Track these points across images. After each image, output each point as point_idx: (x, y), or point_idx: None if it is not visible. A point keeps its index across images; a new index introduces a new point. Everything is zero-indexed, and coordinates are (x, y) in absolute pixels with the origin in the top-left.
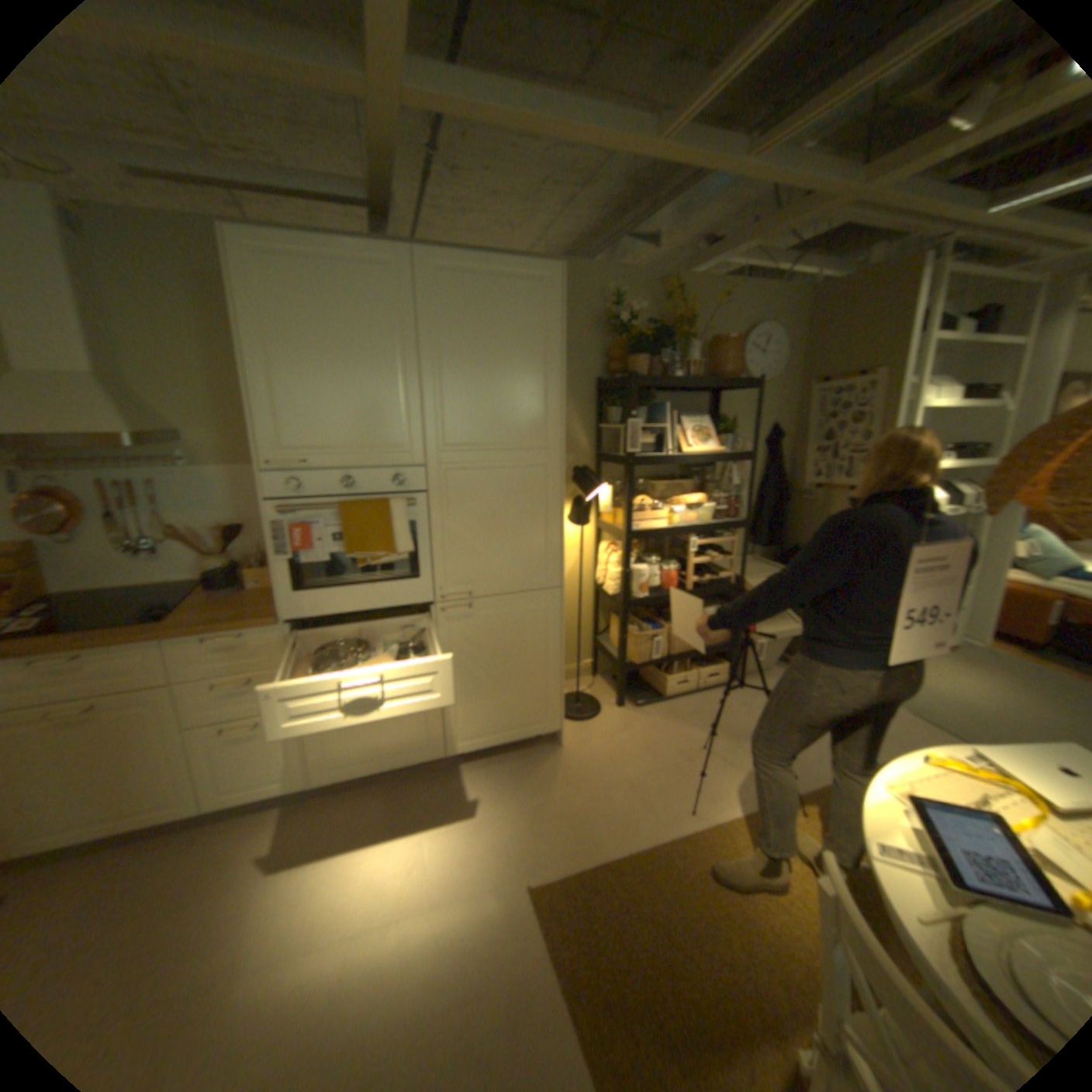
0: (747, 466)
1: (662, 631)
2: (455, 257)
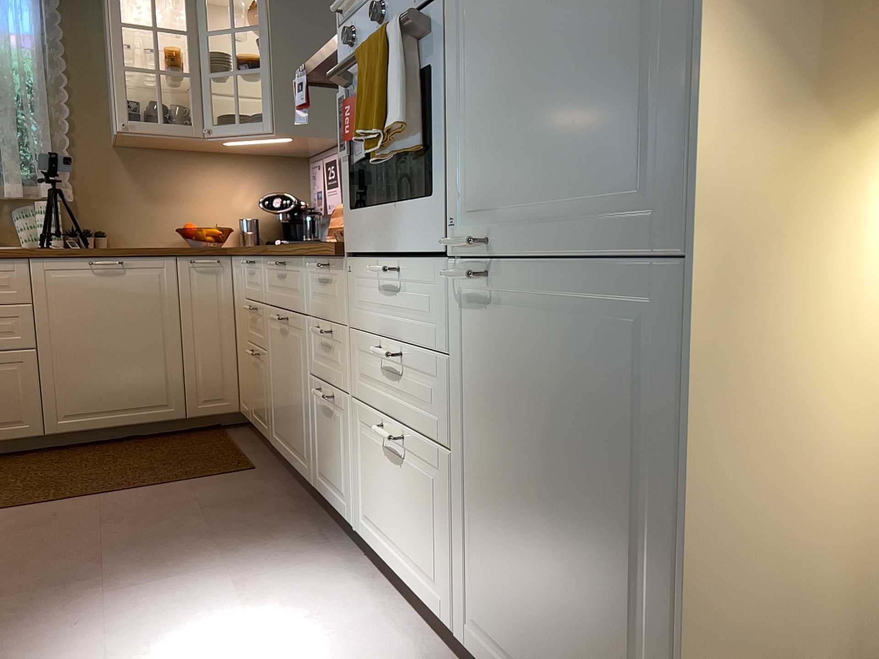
0: None
1: None
2: None
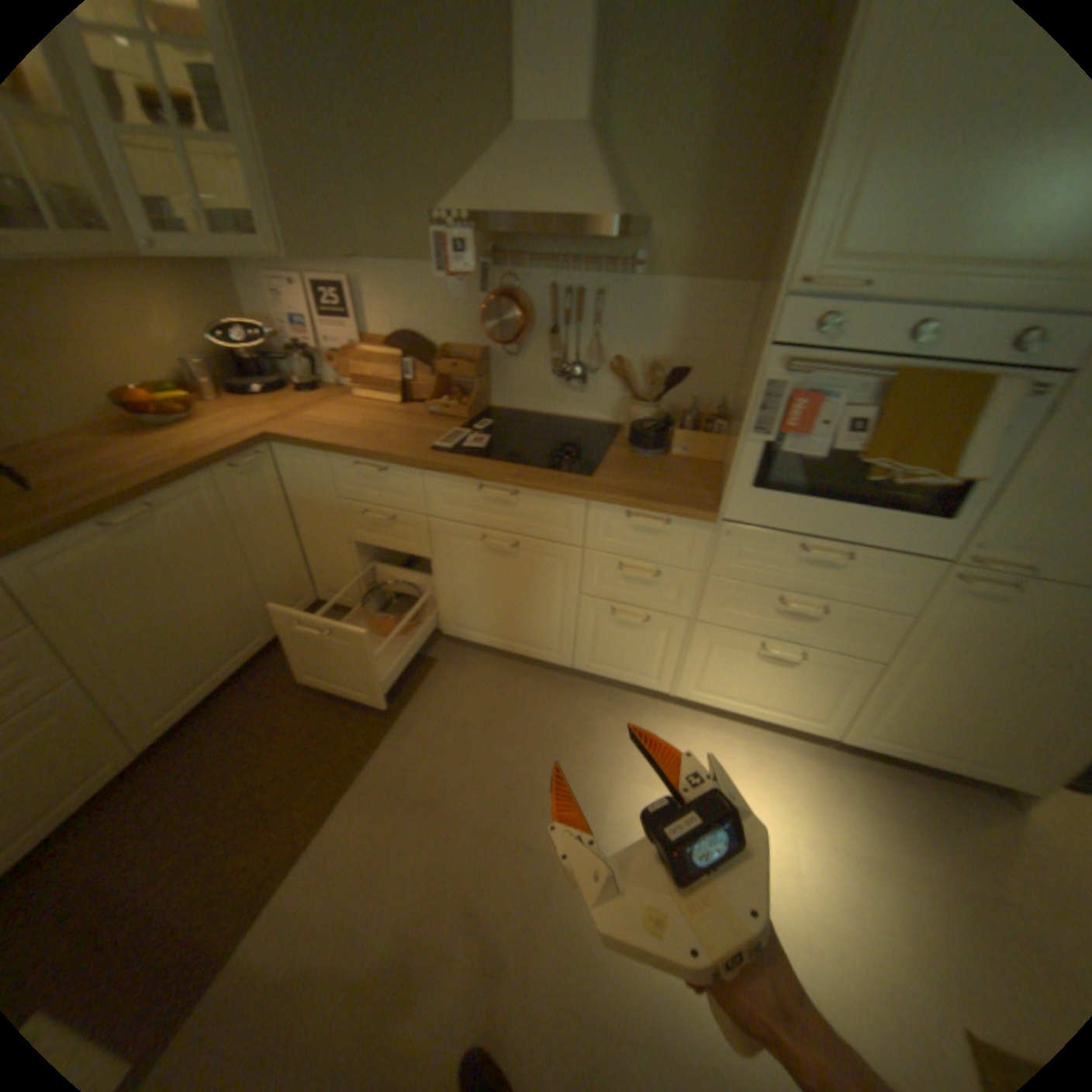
0: None
1: None
2: None
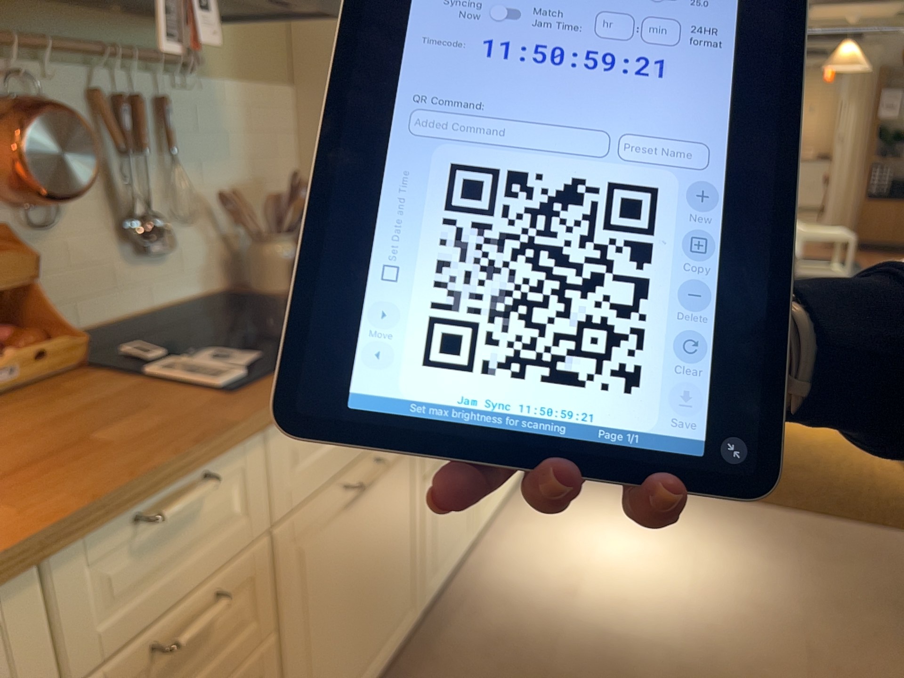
0: None
1: None
2: None
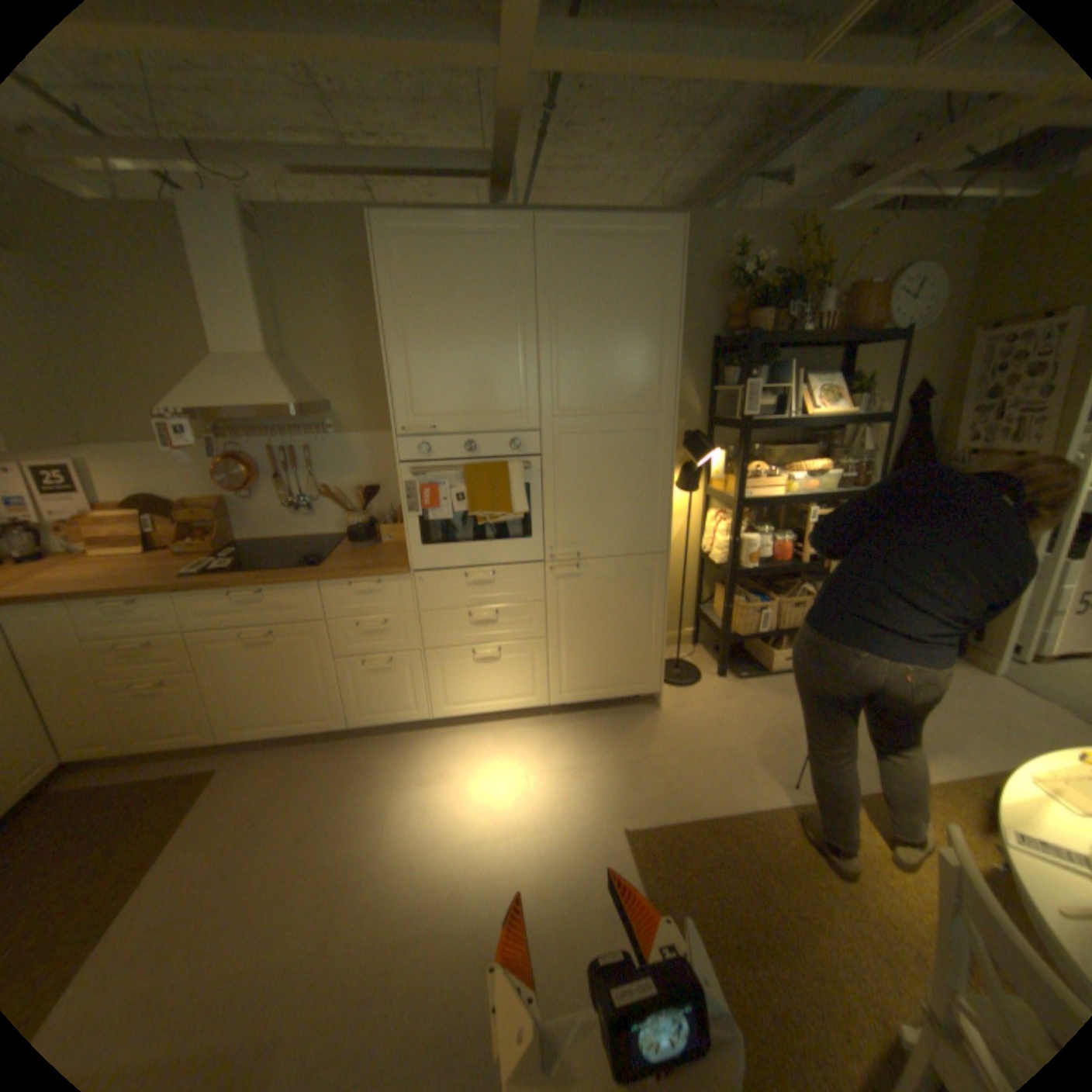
0: (886, 429)
1: (773, 604)
2: (577, 219)
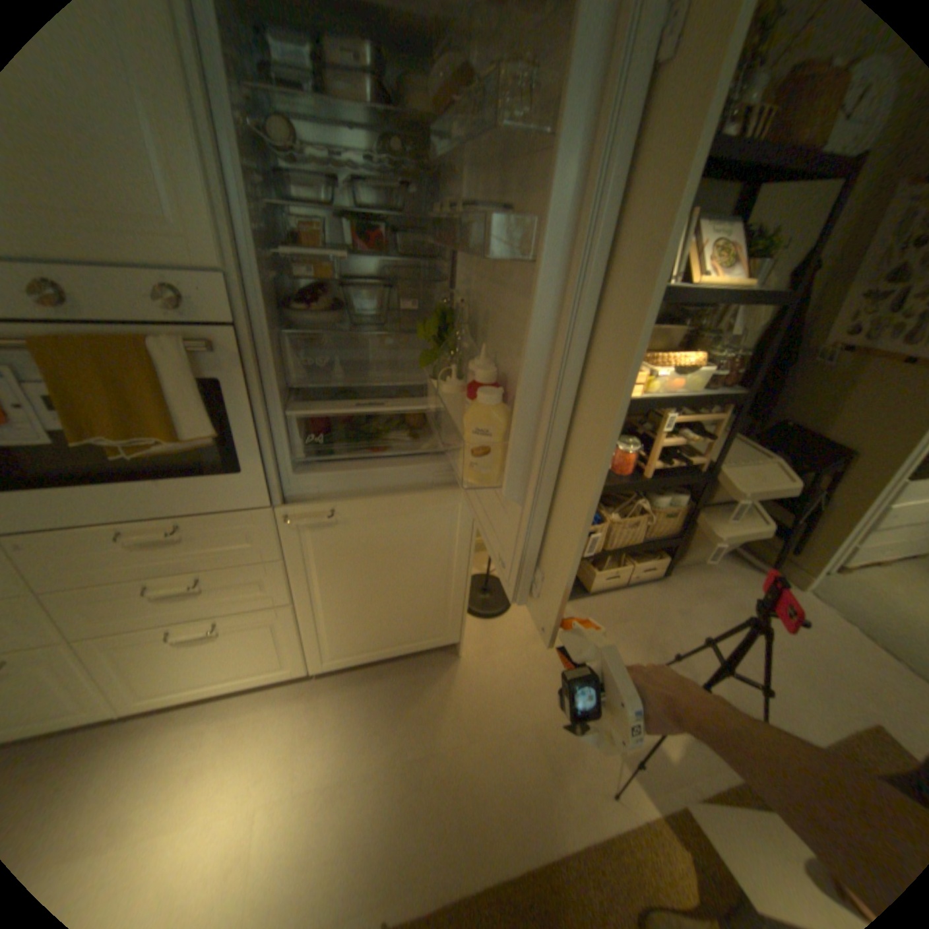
0: (765, 309)
1: (604, 523)
2: None
